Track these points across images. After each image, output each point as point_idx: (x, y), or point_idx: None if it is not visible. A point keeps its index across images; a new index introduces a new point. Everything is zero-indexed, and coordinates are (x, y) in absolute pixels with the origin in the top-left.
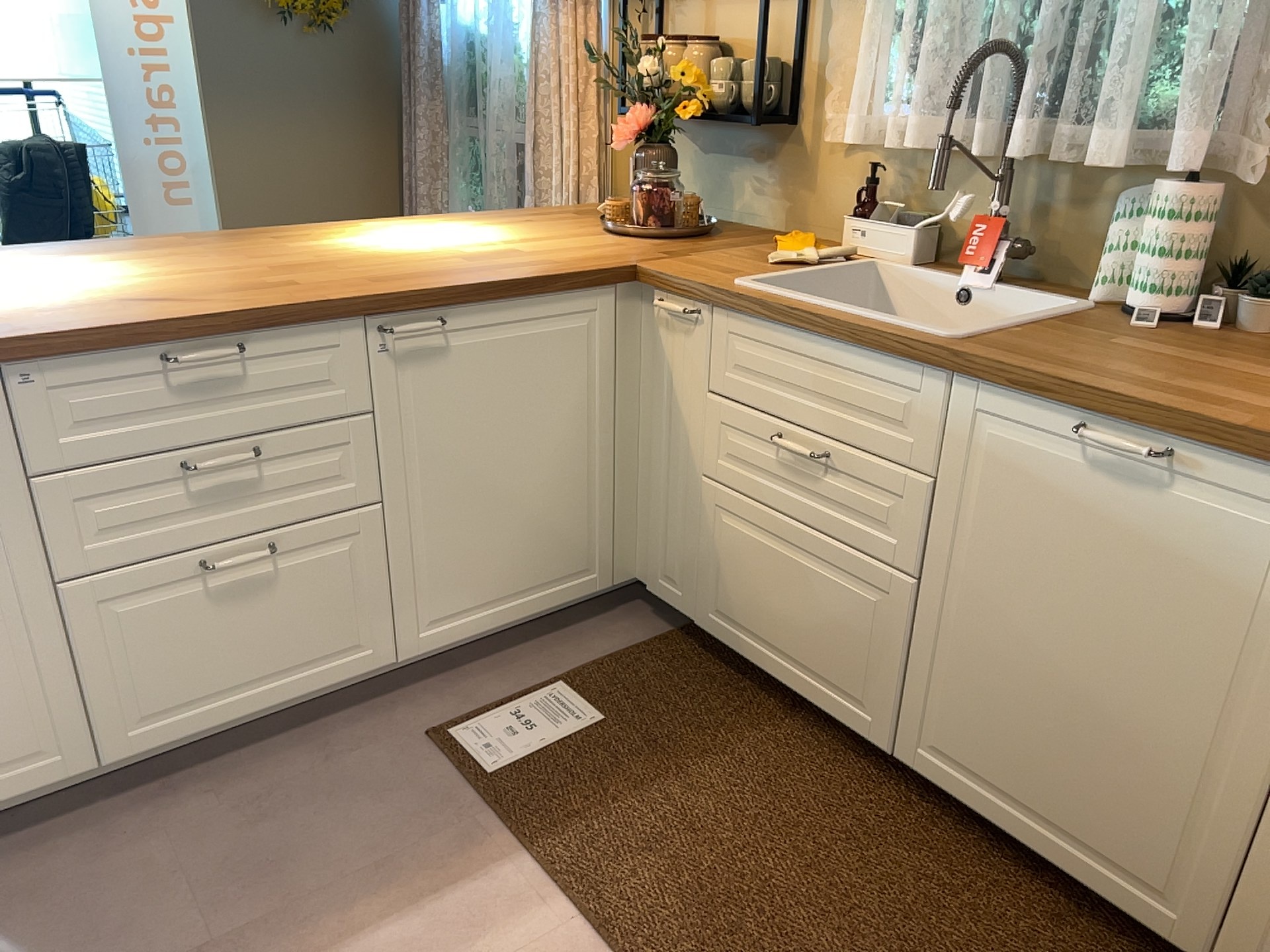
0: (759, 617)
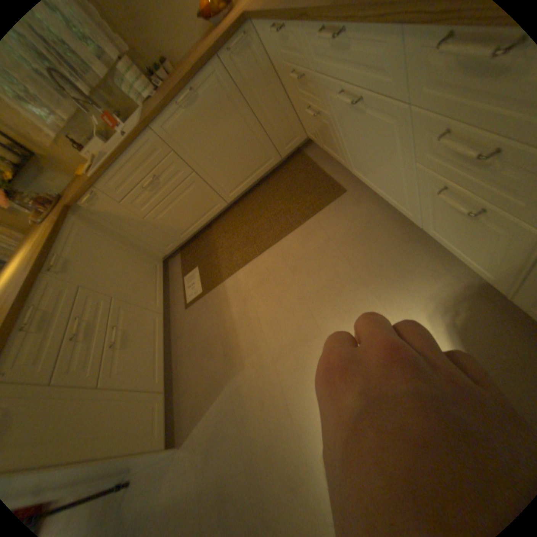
0: (187, 222)
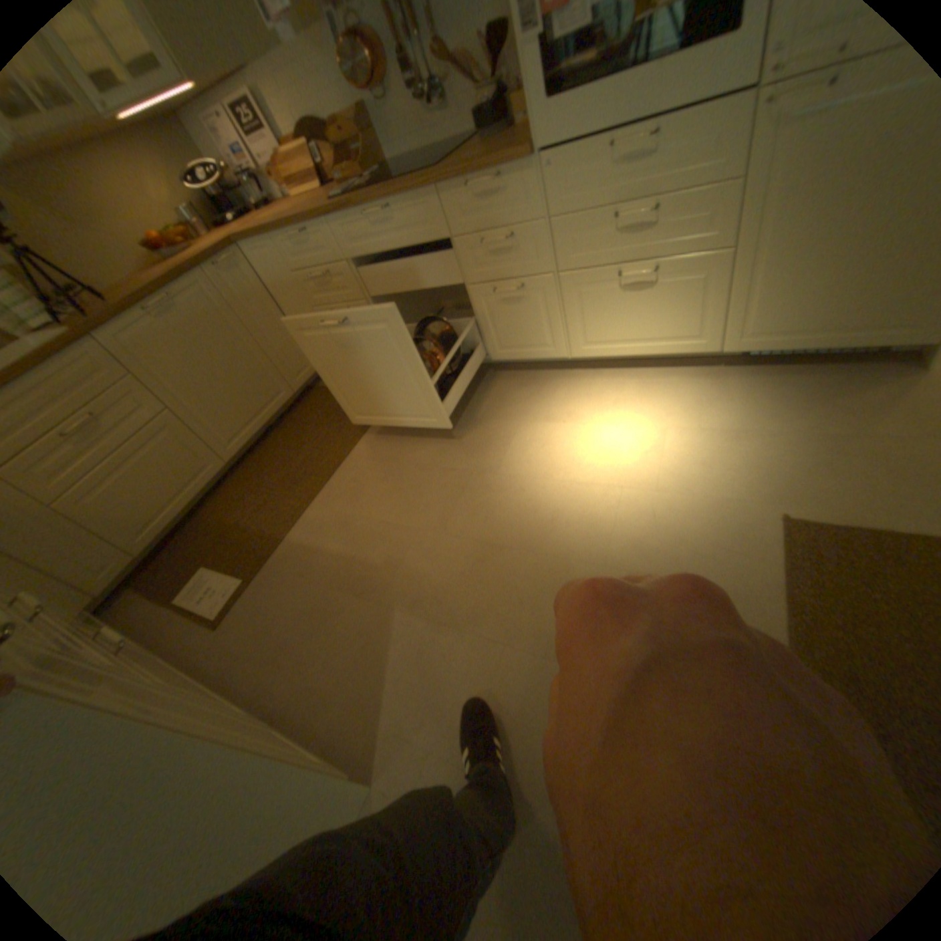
0: (150, 504)
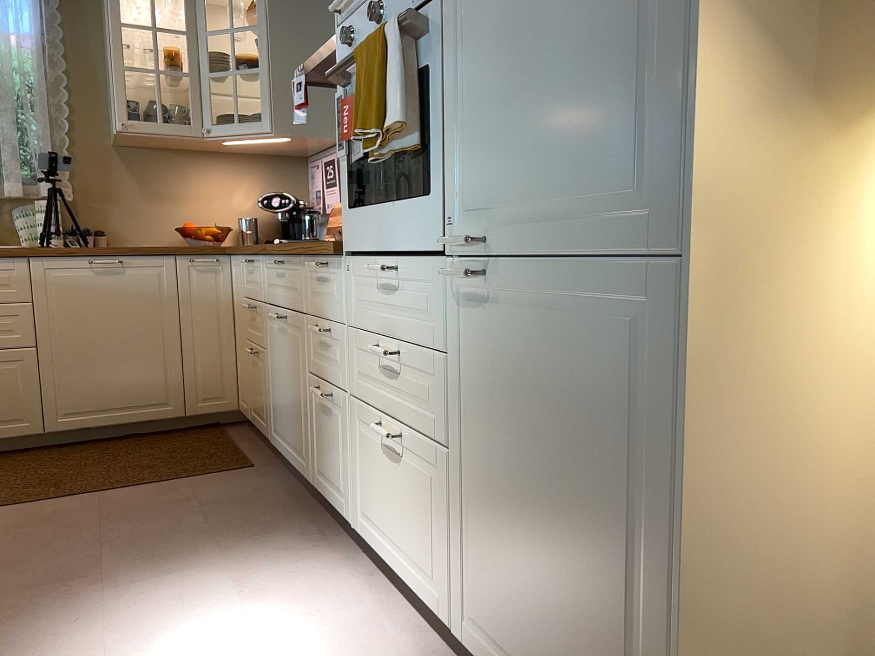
0: None
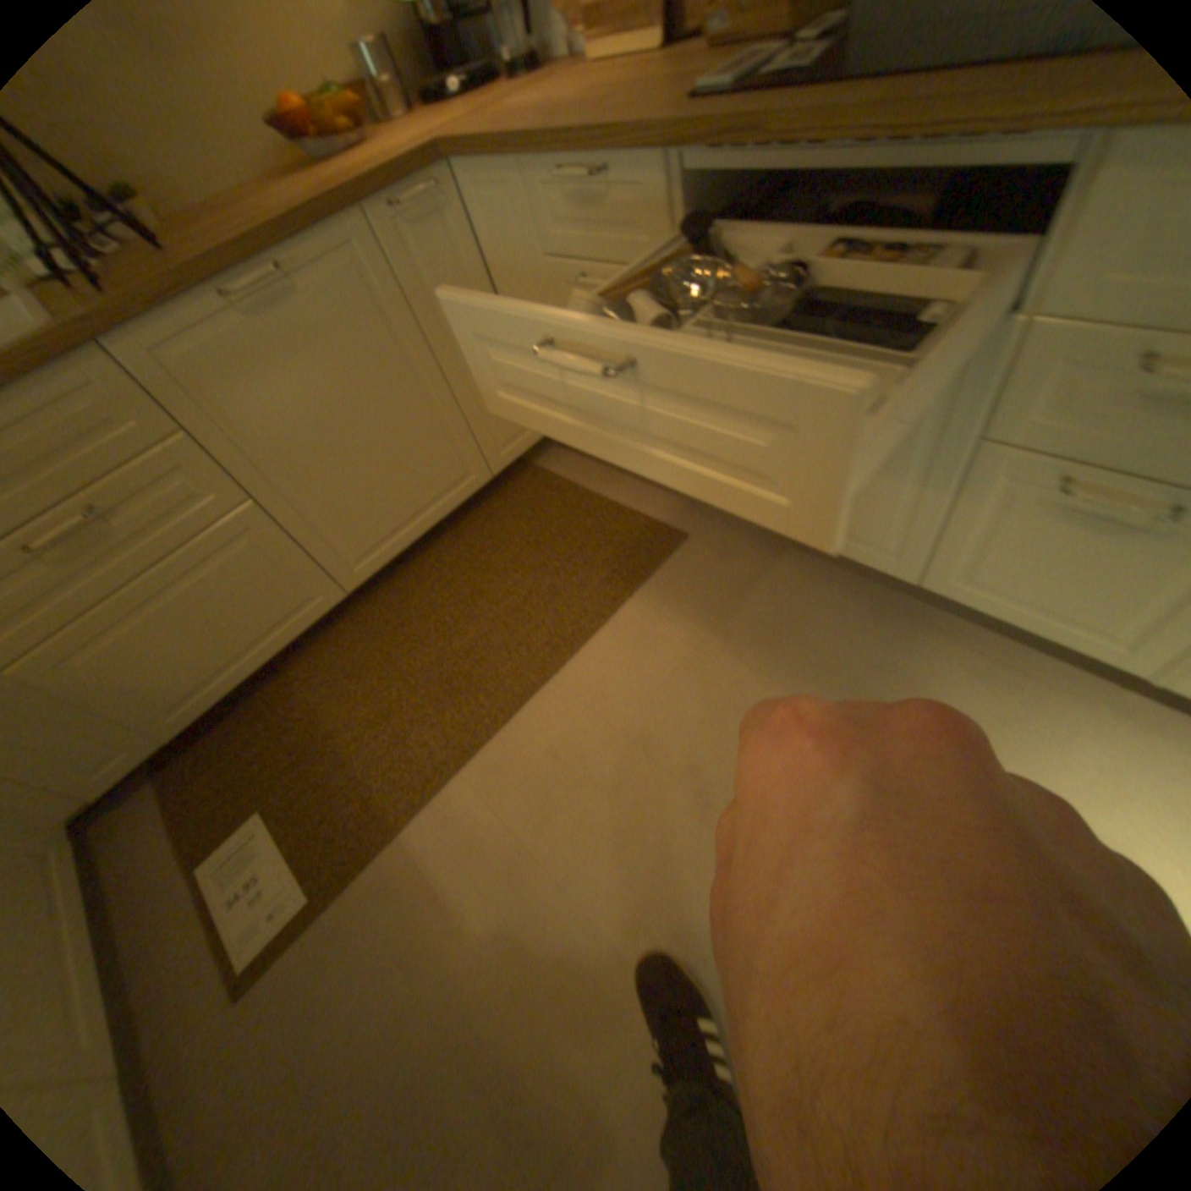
0: (200, 664)
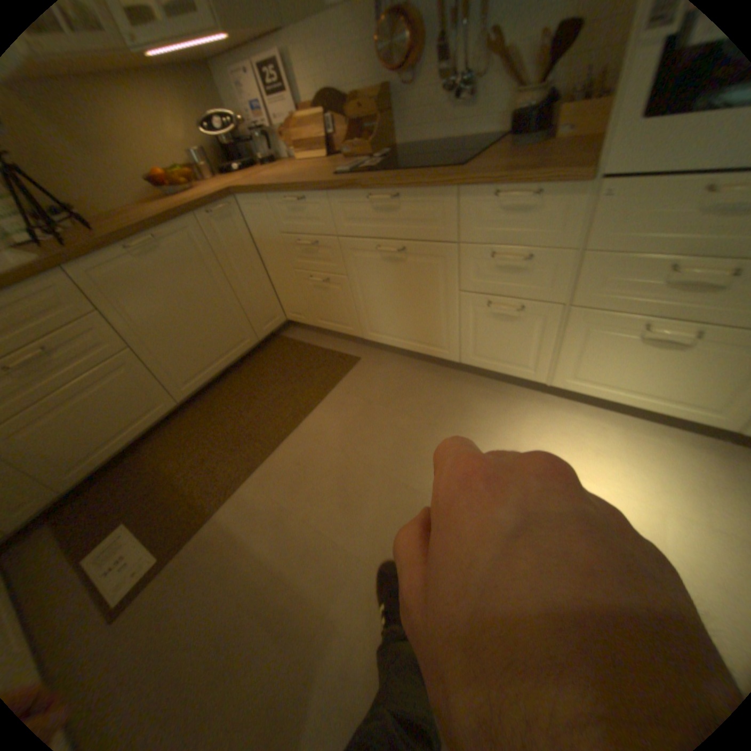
0: (87, 441)
